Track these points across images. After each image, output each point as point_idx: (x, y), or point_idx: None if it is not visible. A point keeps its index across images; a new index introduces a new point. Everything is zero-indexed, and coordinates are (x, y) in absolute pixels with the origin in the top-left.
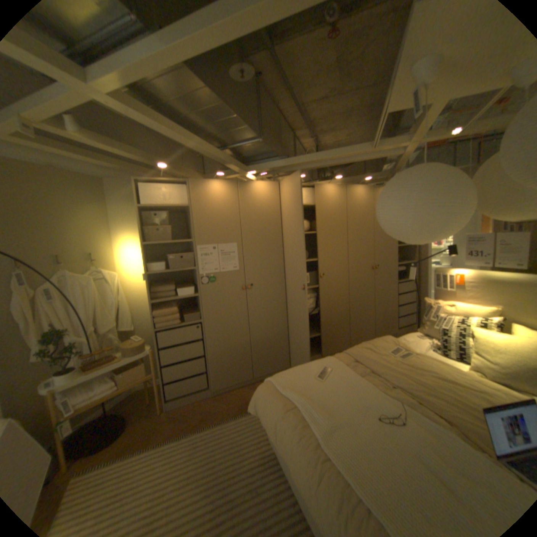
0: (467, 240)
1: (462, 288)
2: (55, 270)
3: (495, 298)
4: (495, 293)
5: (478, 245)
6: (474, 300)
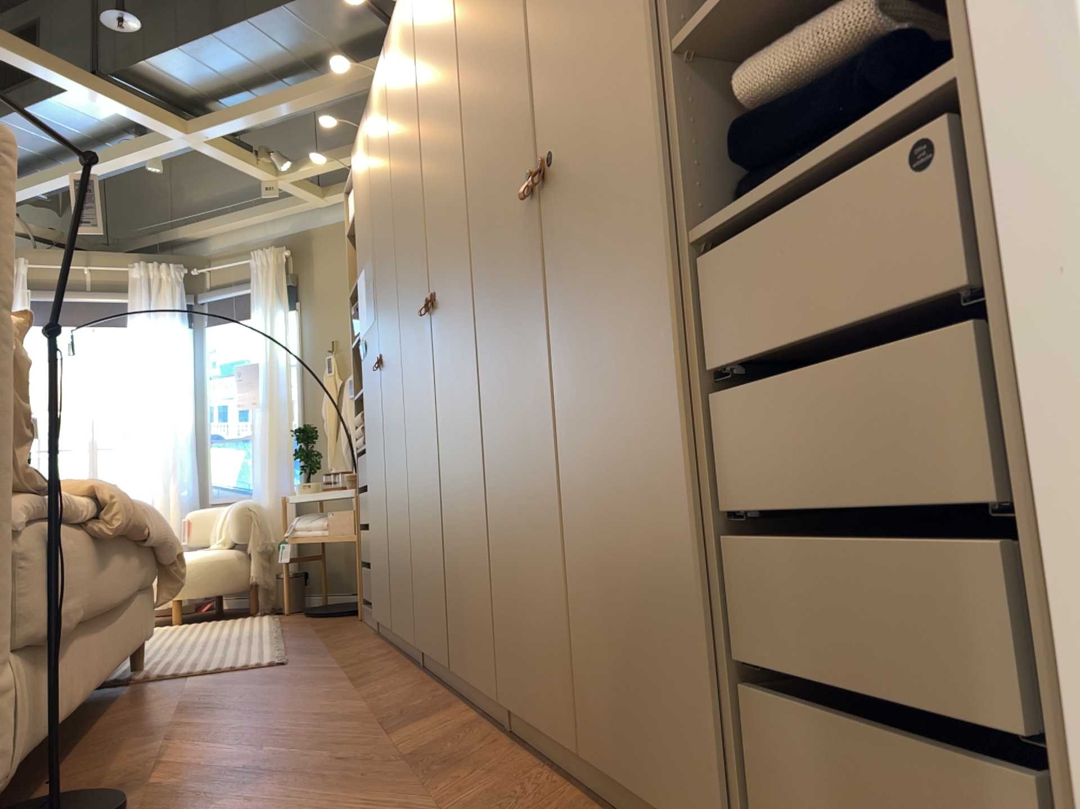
0: None
1: None
2: None
3: None
4: None
5: None
6: None
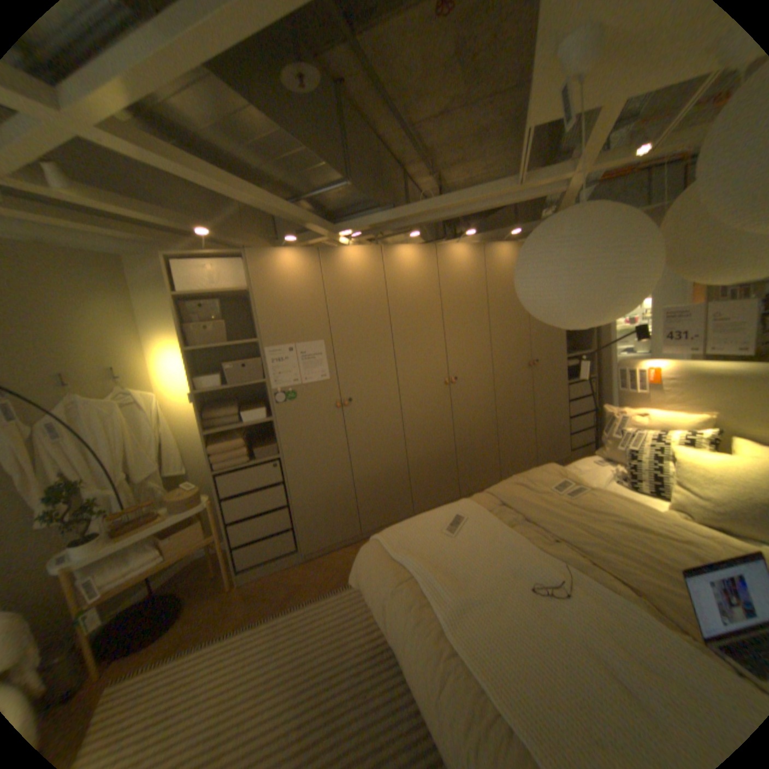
0: (664, 316)
1: (658, 388)
2: (59, 396)
3: (707, 402)
4: (707, 393)
5: (680, 323)
6: (677, 406)
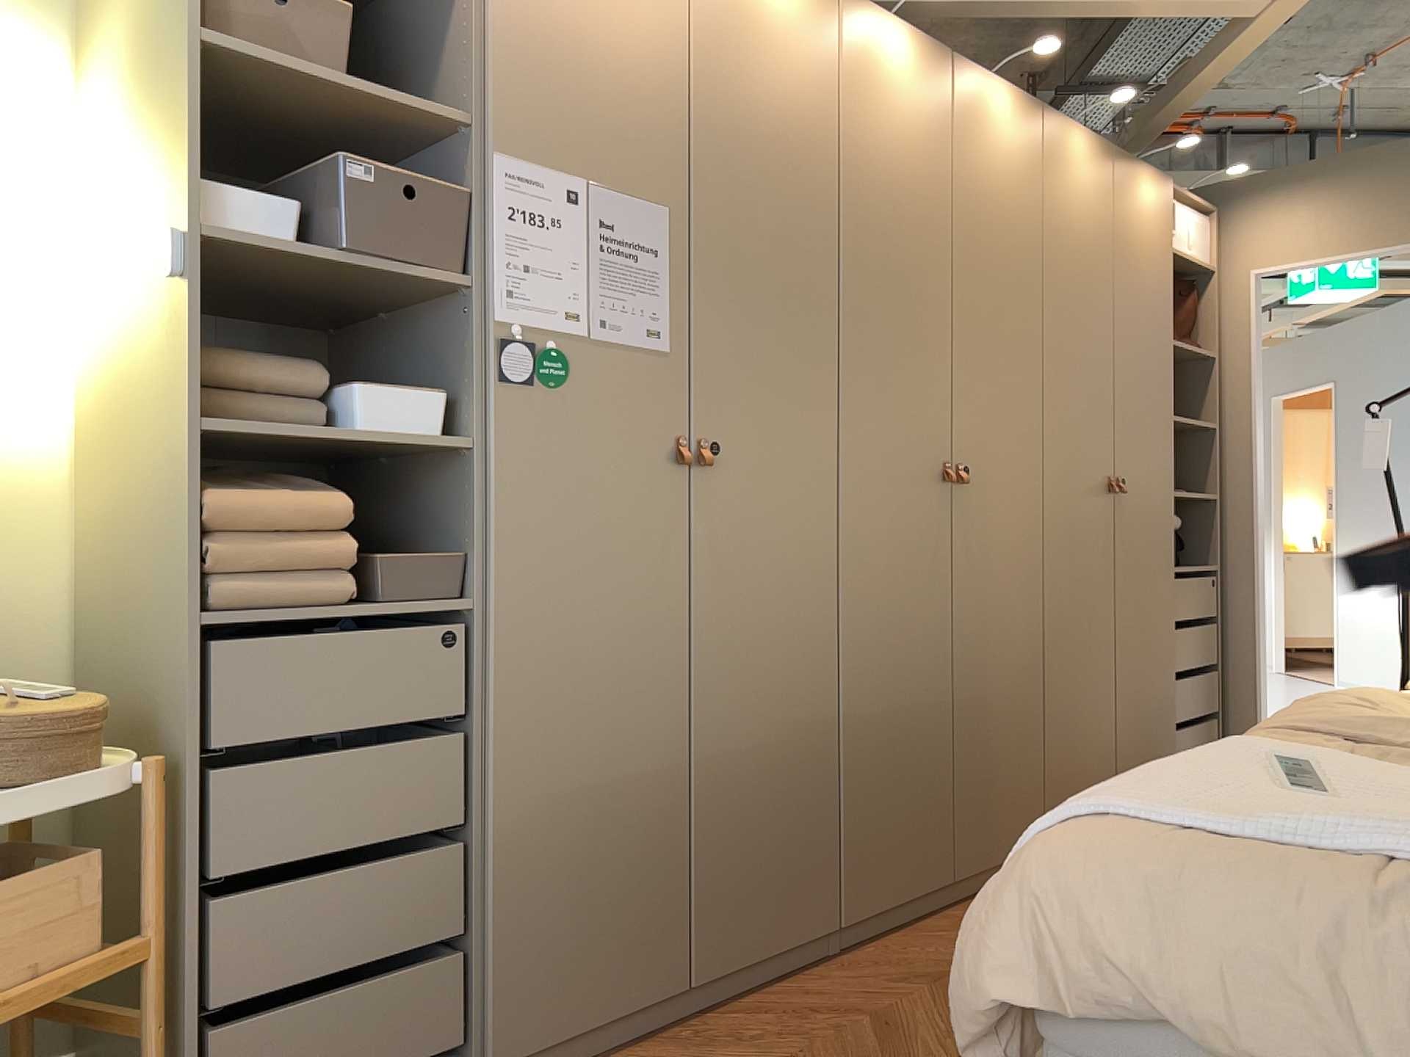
0: None
1: None
2: None
3: None
4: None
5: None
6: None
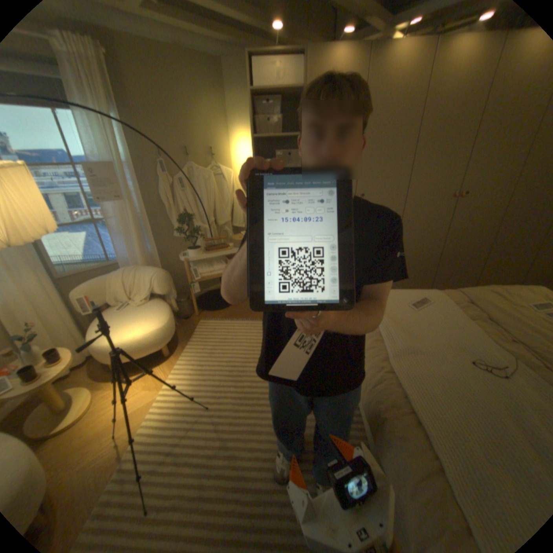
0: None
1: None
2: (184, 161)
3: None
4: None
5: None
6: None
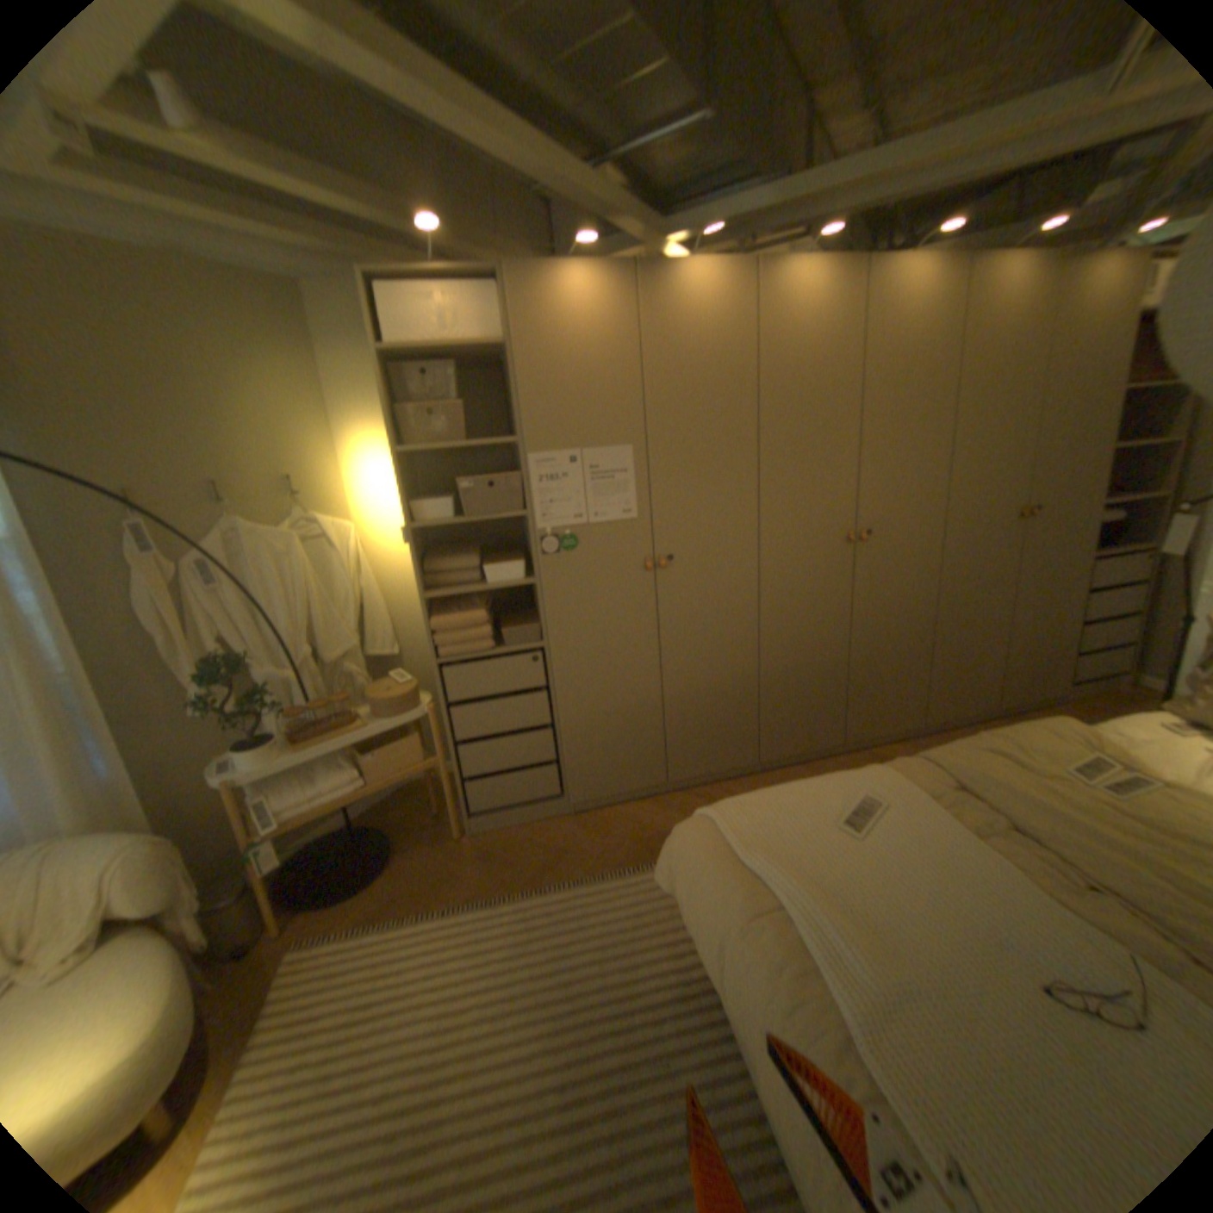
0: None
1: None
2: (214, 519)
3: None
4: None
5: None
6: None
